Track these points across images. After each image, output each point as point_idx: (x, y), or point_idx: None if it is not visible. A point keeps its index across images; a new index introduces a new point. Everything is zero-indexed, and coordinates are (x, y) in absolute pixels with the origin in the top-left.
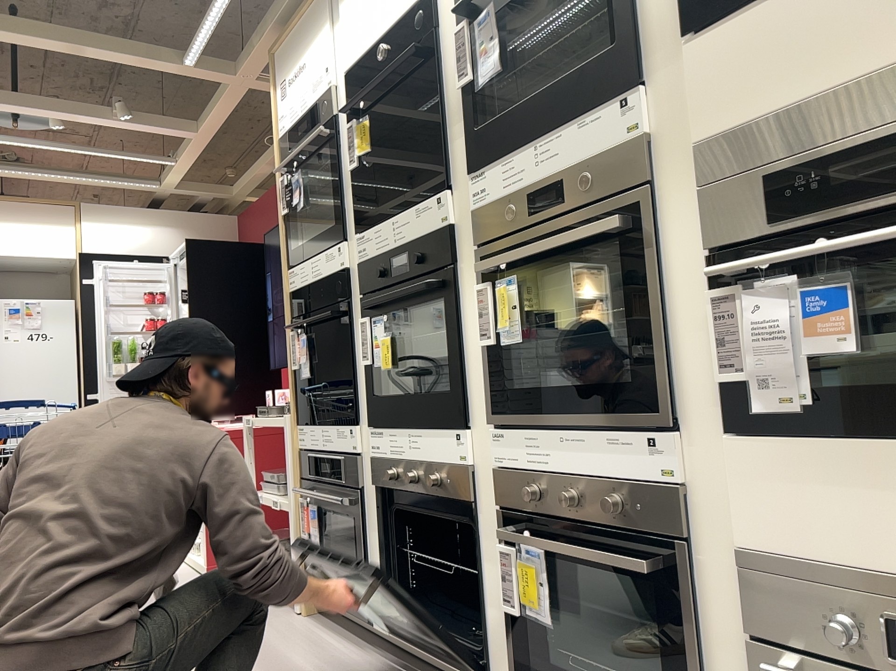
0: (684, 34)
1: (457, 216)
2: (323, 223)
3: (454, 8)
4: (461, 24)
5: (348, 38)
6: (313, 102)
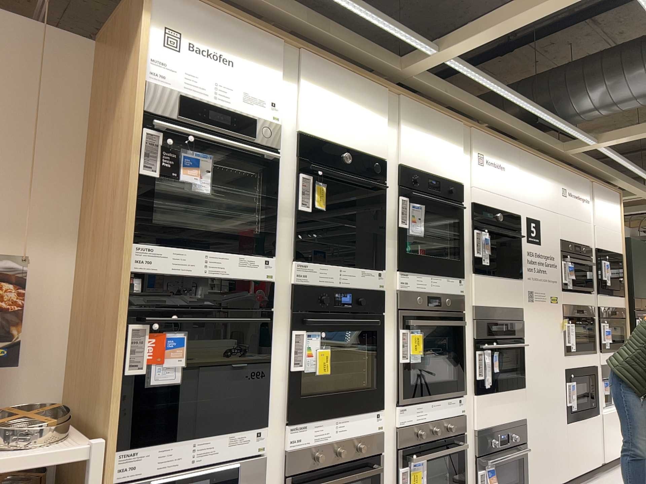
0: (469, 271)
1: (383, 286)
2: (215, 219)
3: (410, 194)
4: (404, 199)
5: (311, 115)
6: (248, 114)
